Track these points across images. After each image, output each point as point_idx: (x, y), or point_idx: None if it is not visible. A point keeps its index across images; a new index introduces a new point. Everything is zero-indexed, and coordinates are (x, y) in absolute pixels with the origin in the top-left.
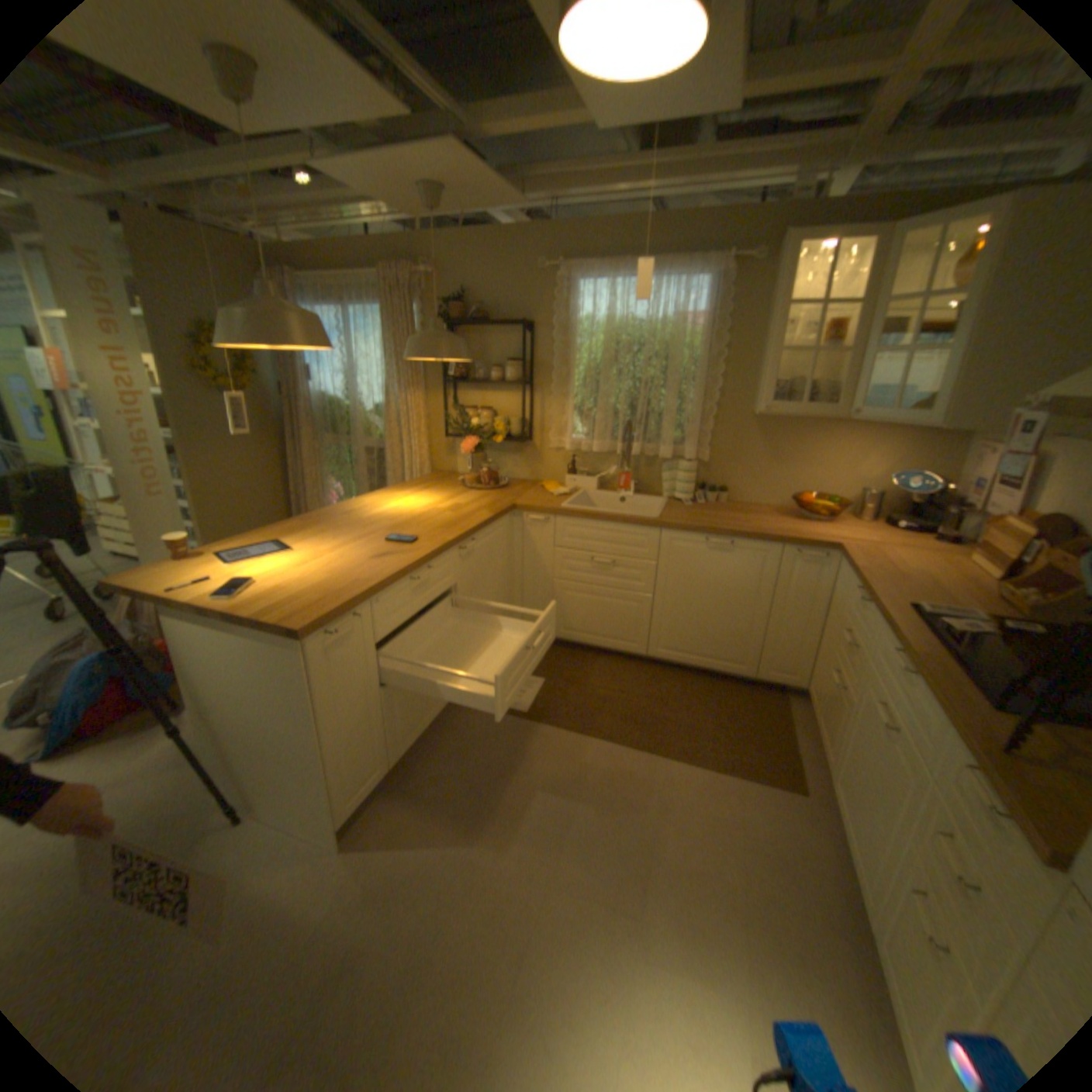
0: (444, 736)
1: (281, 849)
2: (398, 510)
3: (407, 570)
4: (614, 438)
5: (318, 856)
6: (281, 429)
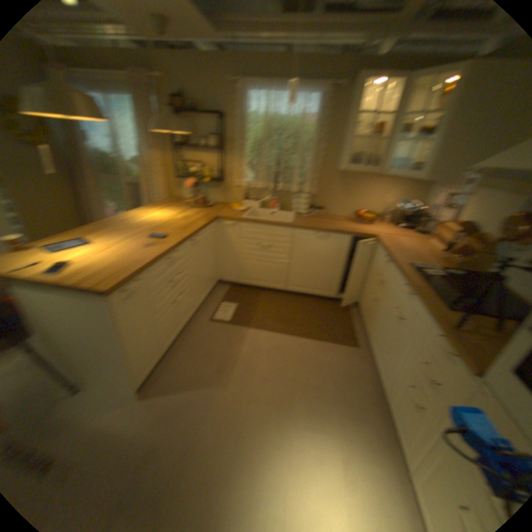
0: (190, 334)
1: (108, 399)
2: (155, 218)
3: (167, 252)
4: (270, 180)
5: (130, 400)
6: (76, 169)
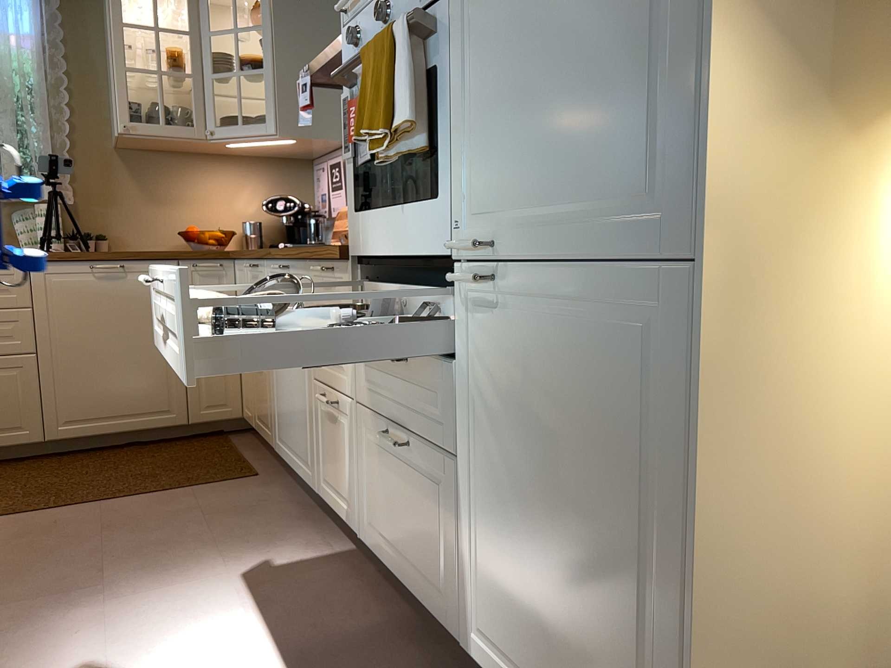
0: None
1: None
2: None
3: None
4: None
5: None
6: None
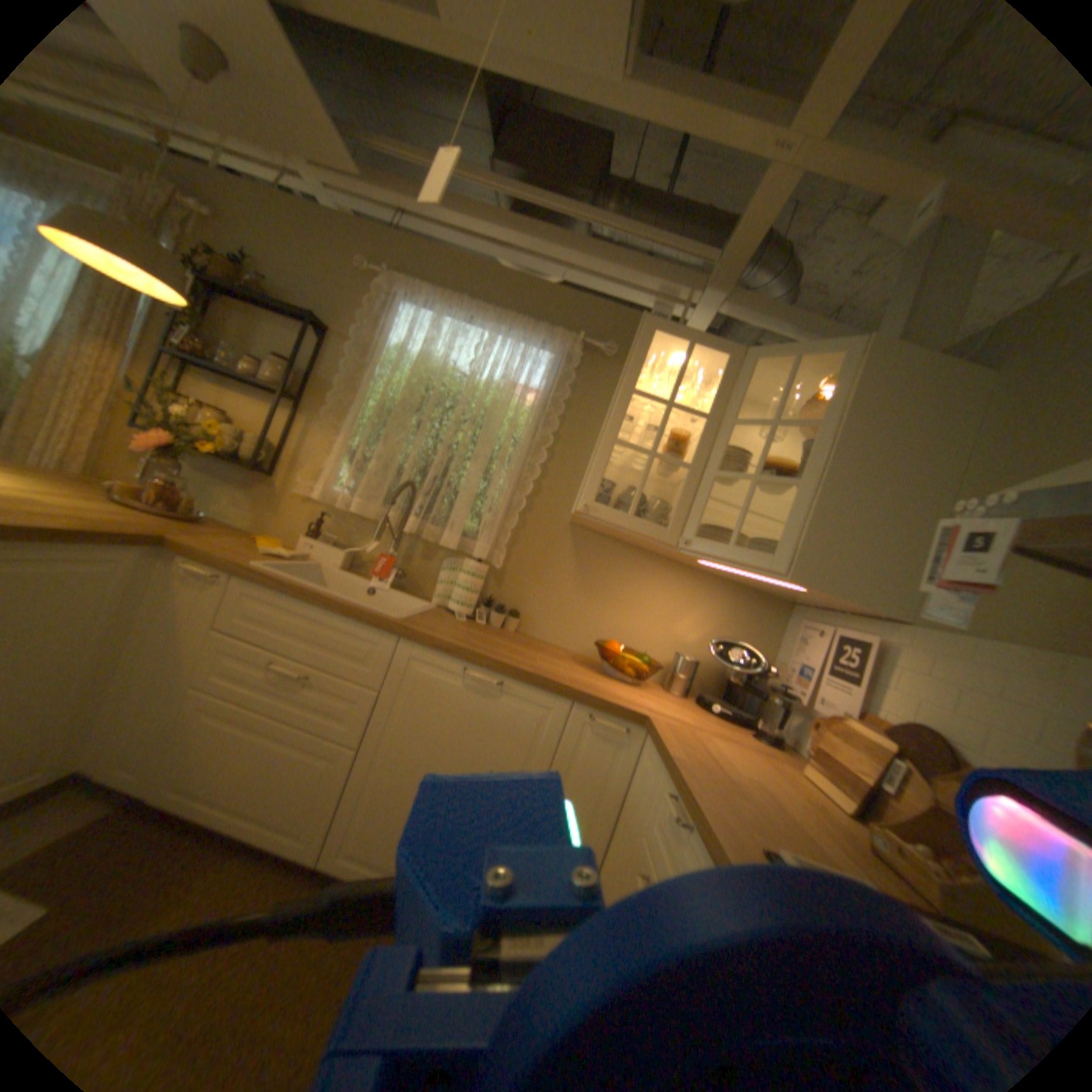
0: None
1: None
2: None
3: None
4: (390, 506)
5: None
6: None
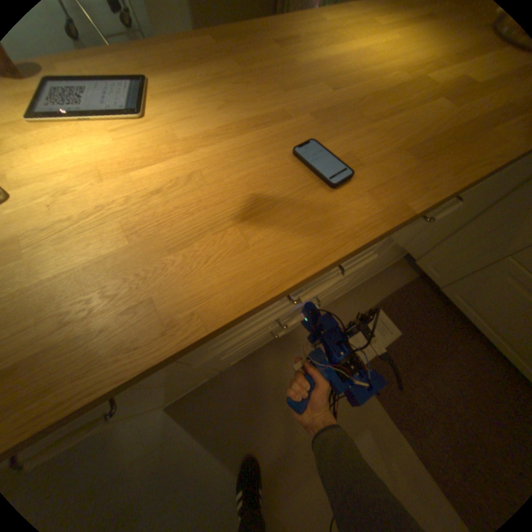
0: (285, 341)
1: None
2: (363, 60)
3: (281, 294)
4: None
5: None
6: None
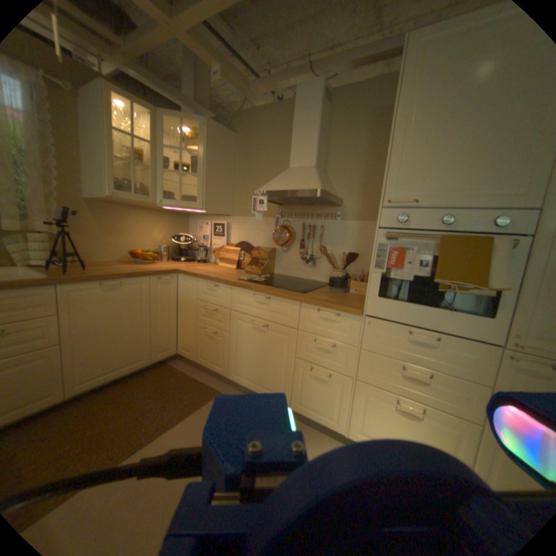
0: None
1: None
2: None
3: None
4: None
5: None
6: None
